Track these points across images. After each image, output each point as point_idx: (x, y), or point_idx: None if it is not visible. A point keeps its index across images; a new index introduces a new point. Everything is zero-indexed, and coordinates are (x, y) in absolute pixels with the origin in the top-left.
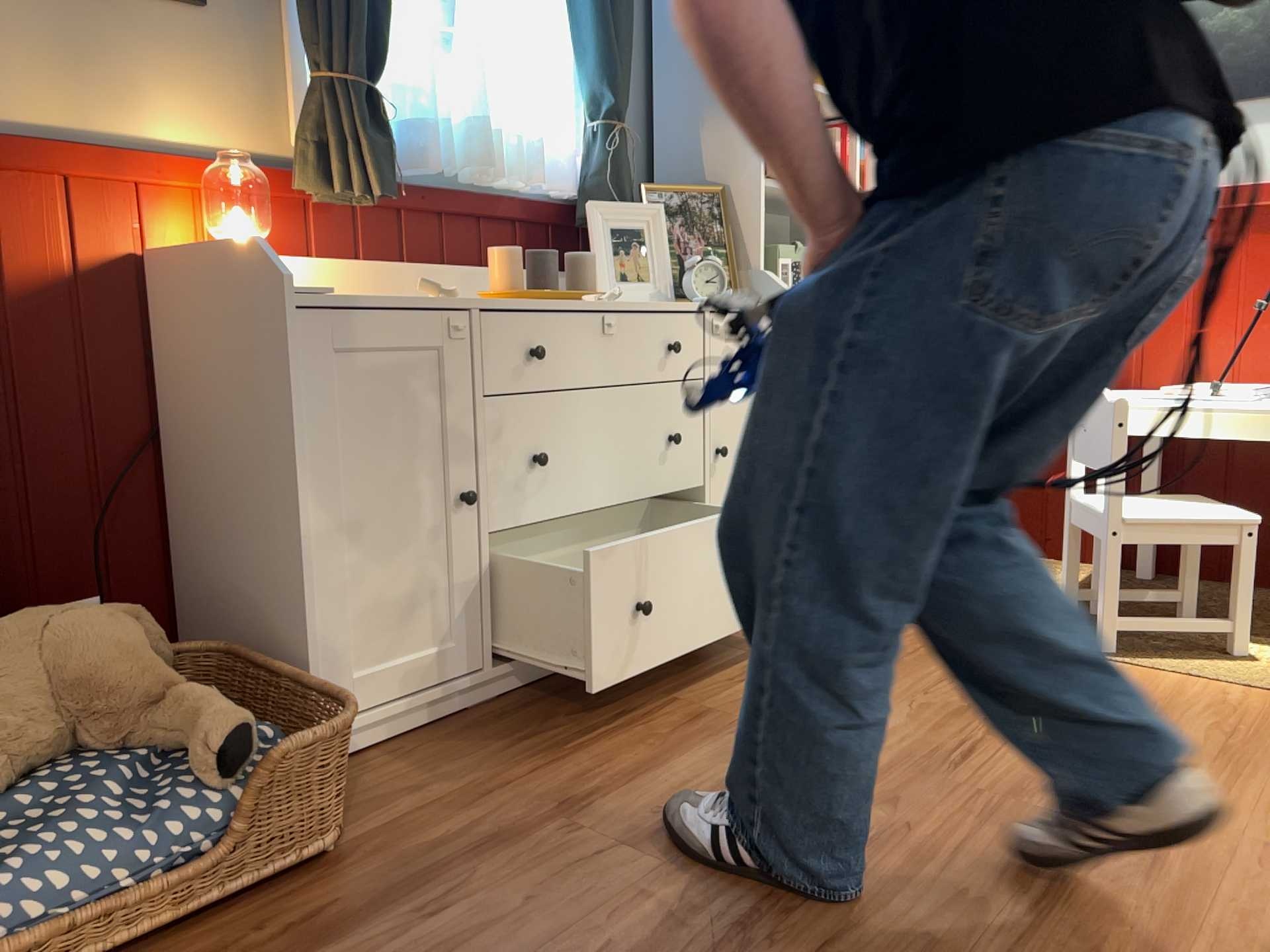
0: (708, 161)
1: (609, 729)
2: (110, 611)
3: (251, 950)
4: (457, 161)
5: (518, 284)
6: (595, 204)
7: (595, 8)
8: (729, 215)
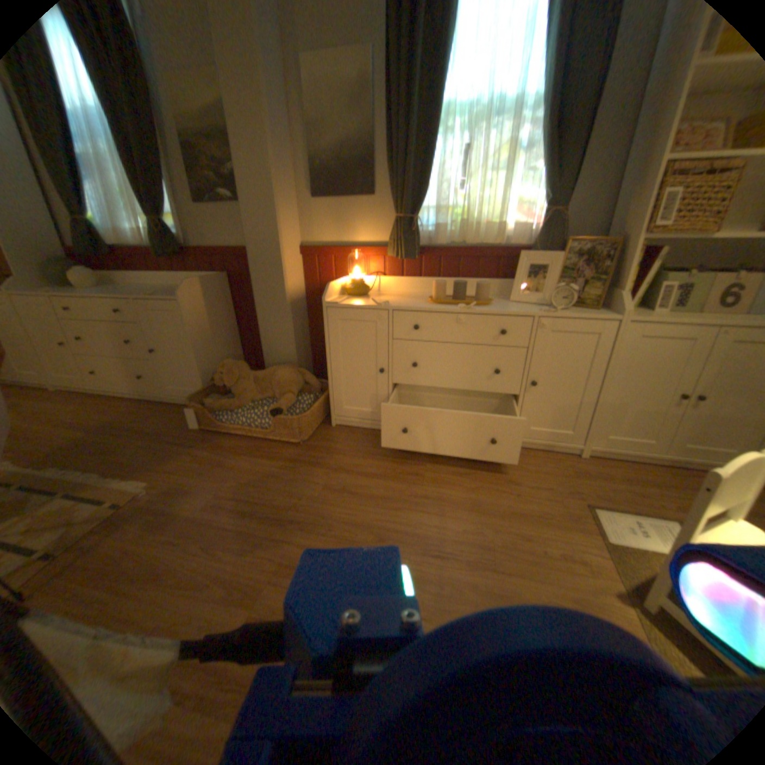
0: (628, 219)
1: (391, 460)
2: (296, 371)
3: (263, 451)
4: (461, 236)
5: (440, 296)
6: (535, 250)
7: (547, 146)
8: (625, 255)
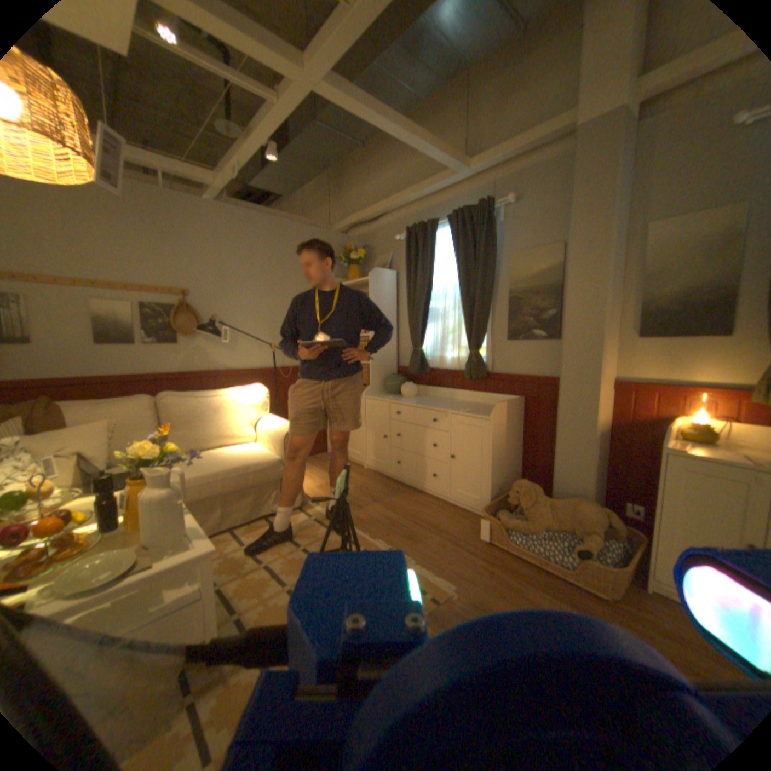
0: None
1: None
2: (601, 510)
3: (564, 596)
4: None
5: None
6: None
7: None
8: None
